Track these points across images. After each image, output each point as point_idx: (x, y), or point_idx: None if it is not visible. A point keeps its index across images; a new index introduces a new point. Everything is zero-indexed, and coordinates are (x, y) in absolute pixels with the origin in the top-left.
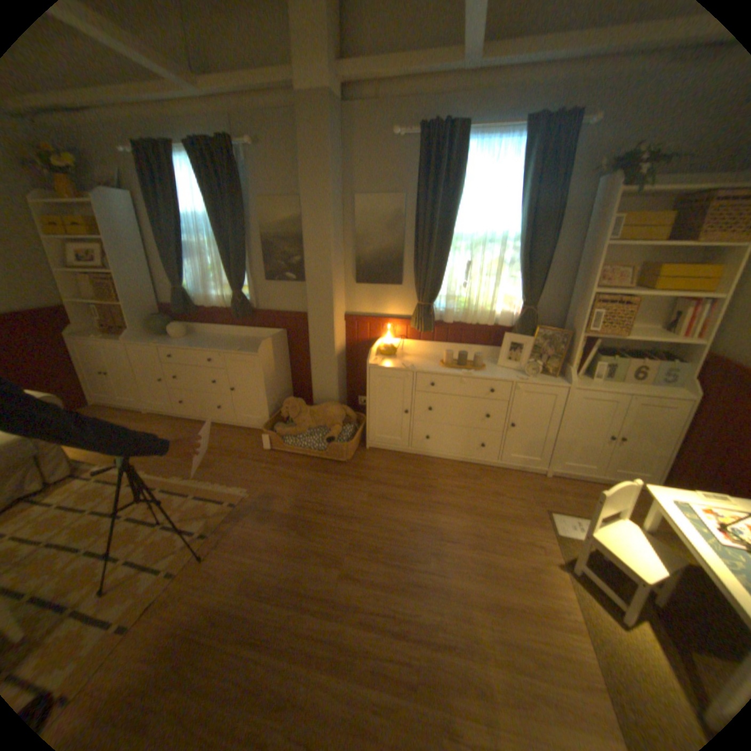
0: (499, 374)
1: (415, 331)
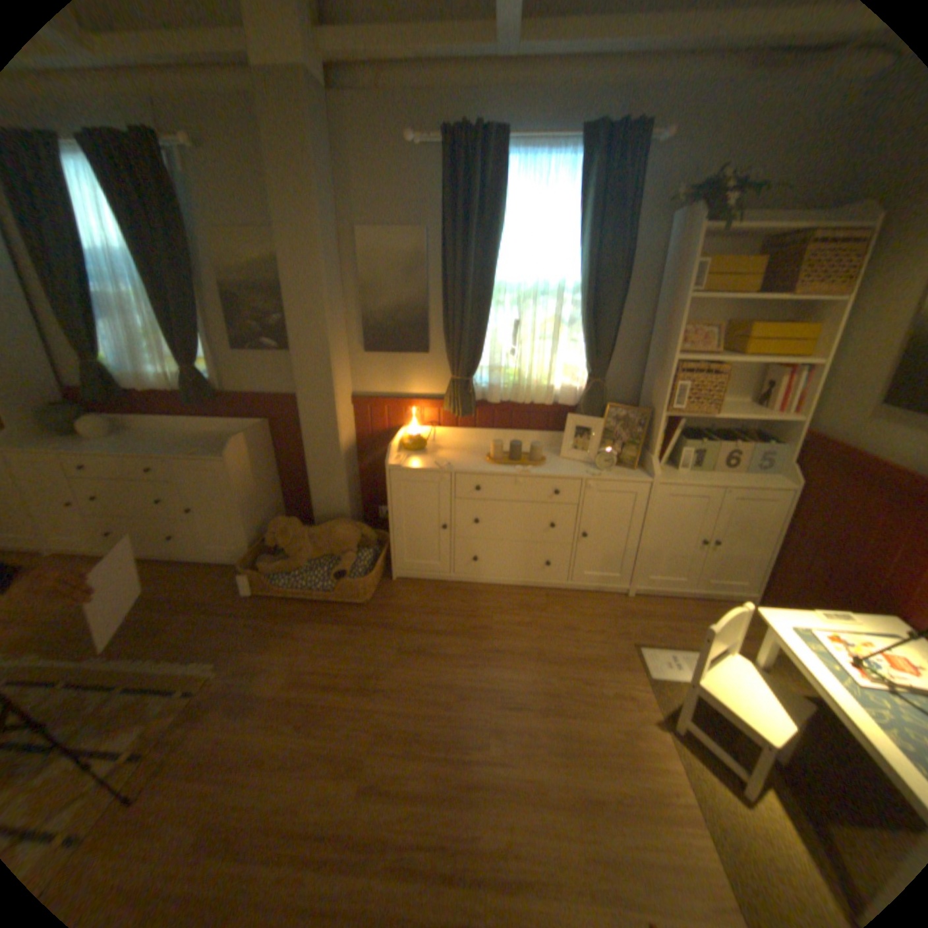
0: (564, 469)
1: (451, 416)
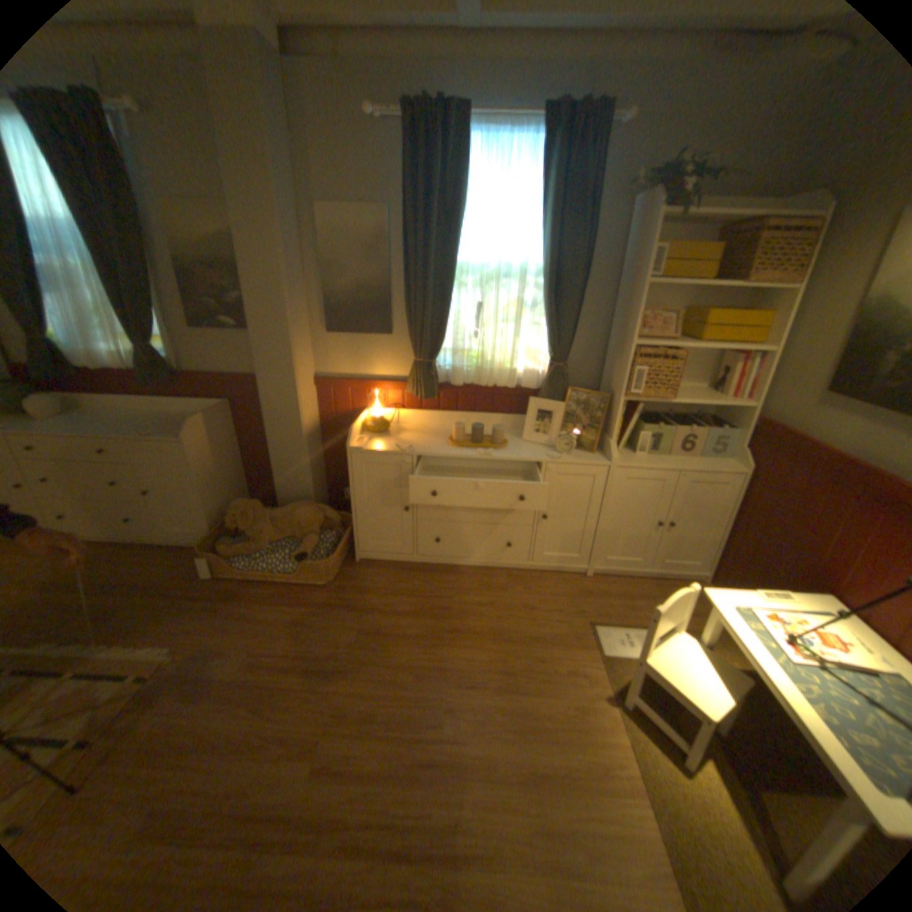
0: (525, 452)
1: (414, 398)
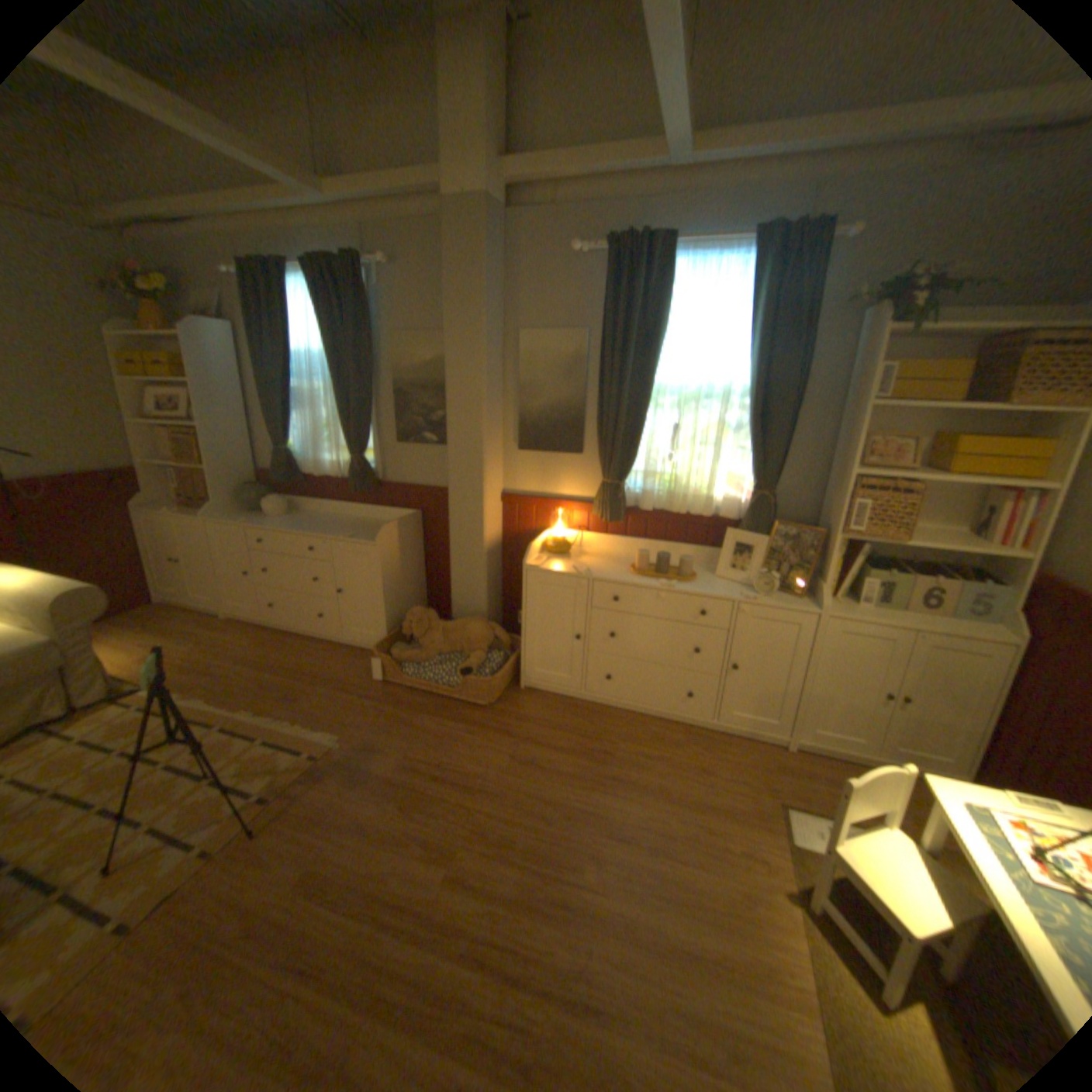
0: (716, 589)
1: (598, 520)
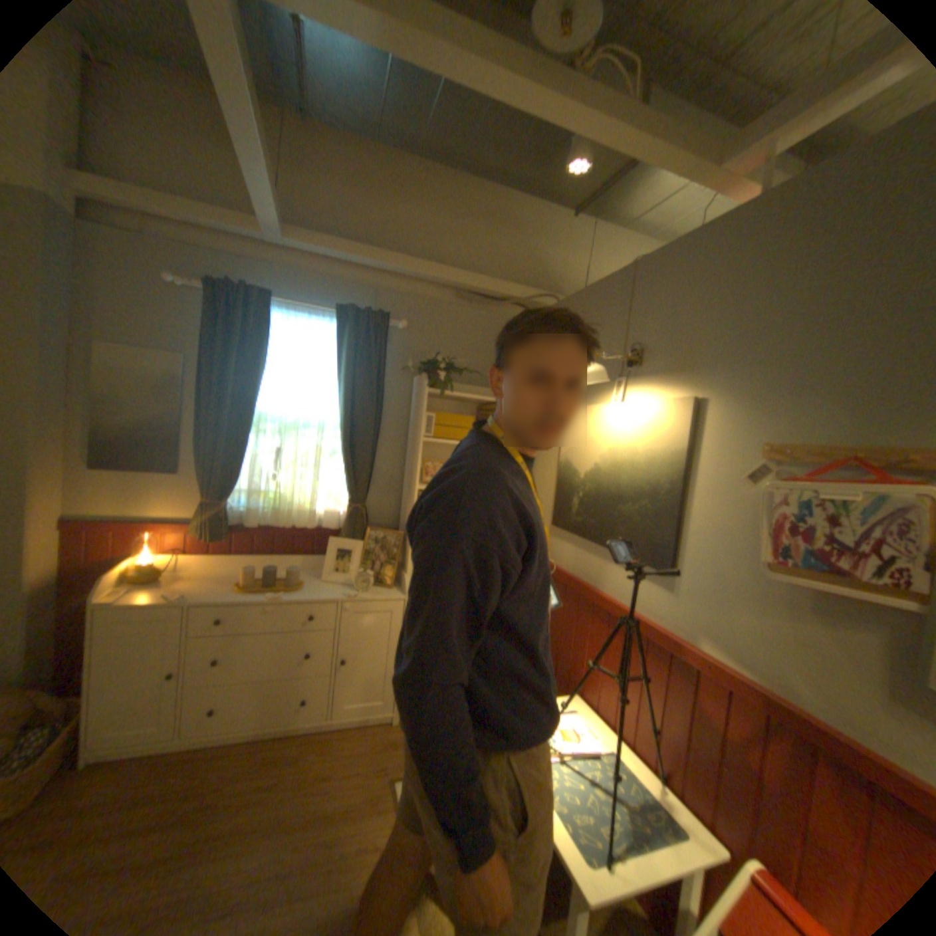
0: (322, 593)
1: (198, 541)
